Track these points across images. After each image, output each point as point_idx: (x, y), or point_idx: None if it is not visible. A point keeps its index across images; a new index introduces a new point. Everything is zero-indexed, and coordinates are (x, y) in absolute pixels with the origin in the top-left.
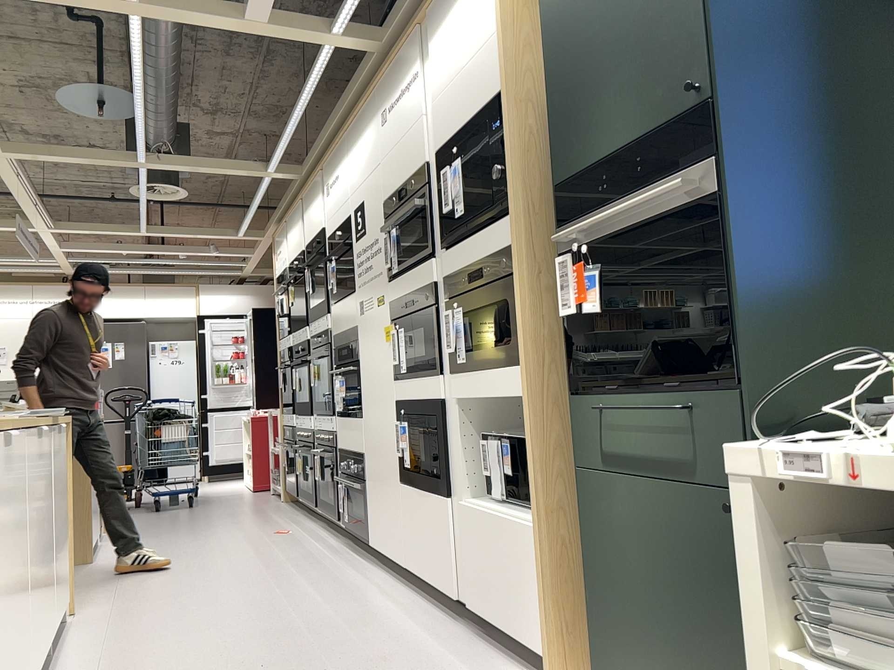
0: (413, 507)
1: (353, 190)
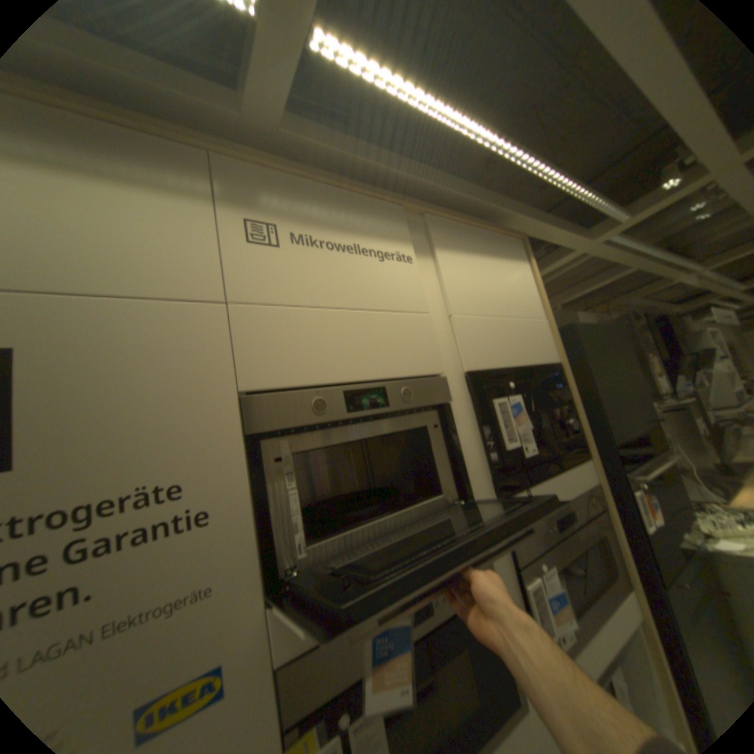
0: None
1: None
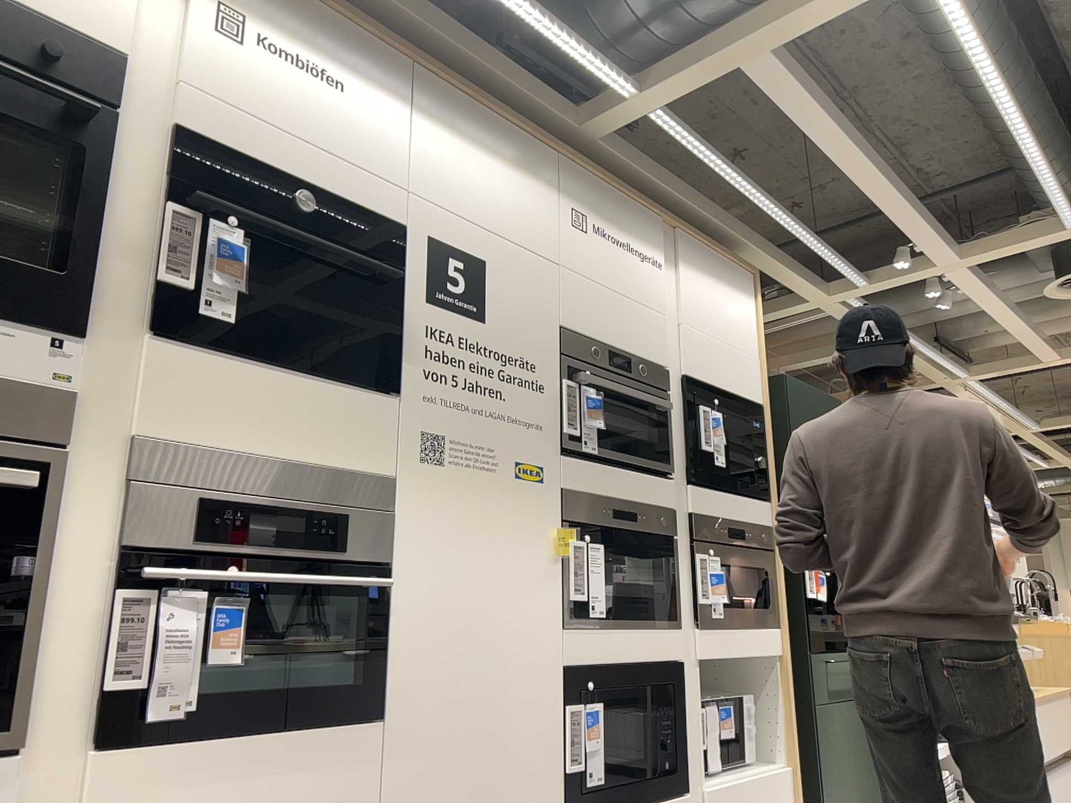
0: None
1: (431, 196)
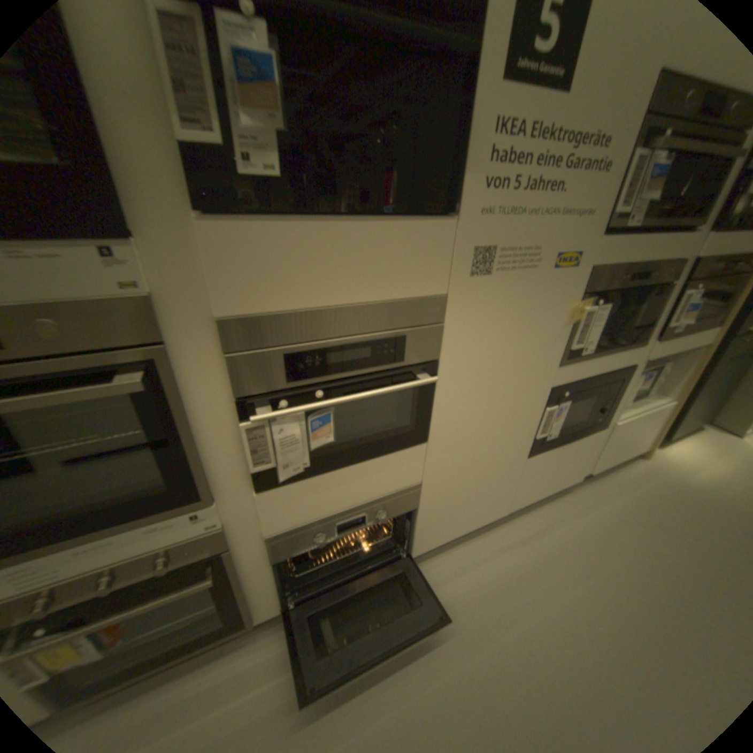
0: (546, 463)
1: None
